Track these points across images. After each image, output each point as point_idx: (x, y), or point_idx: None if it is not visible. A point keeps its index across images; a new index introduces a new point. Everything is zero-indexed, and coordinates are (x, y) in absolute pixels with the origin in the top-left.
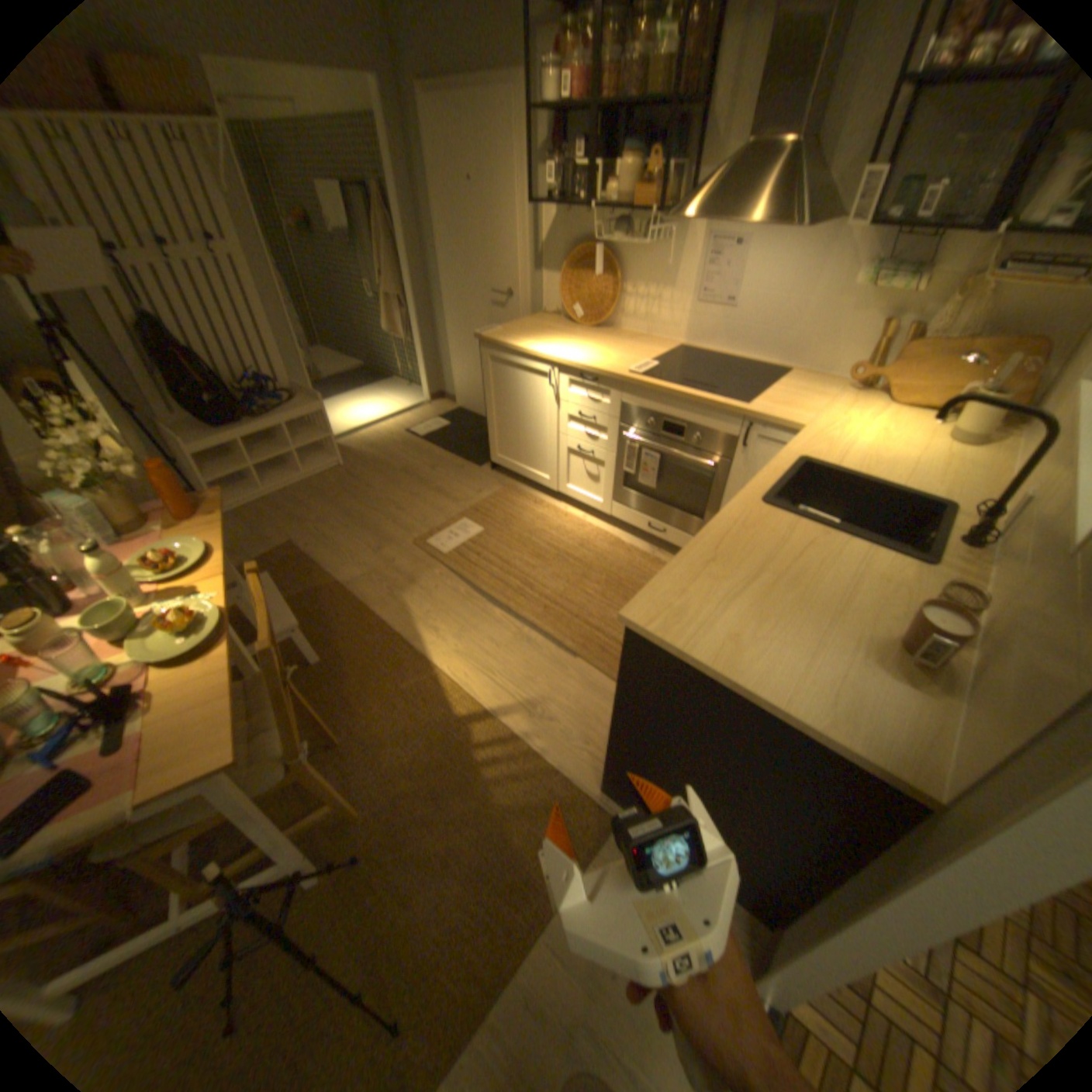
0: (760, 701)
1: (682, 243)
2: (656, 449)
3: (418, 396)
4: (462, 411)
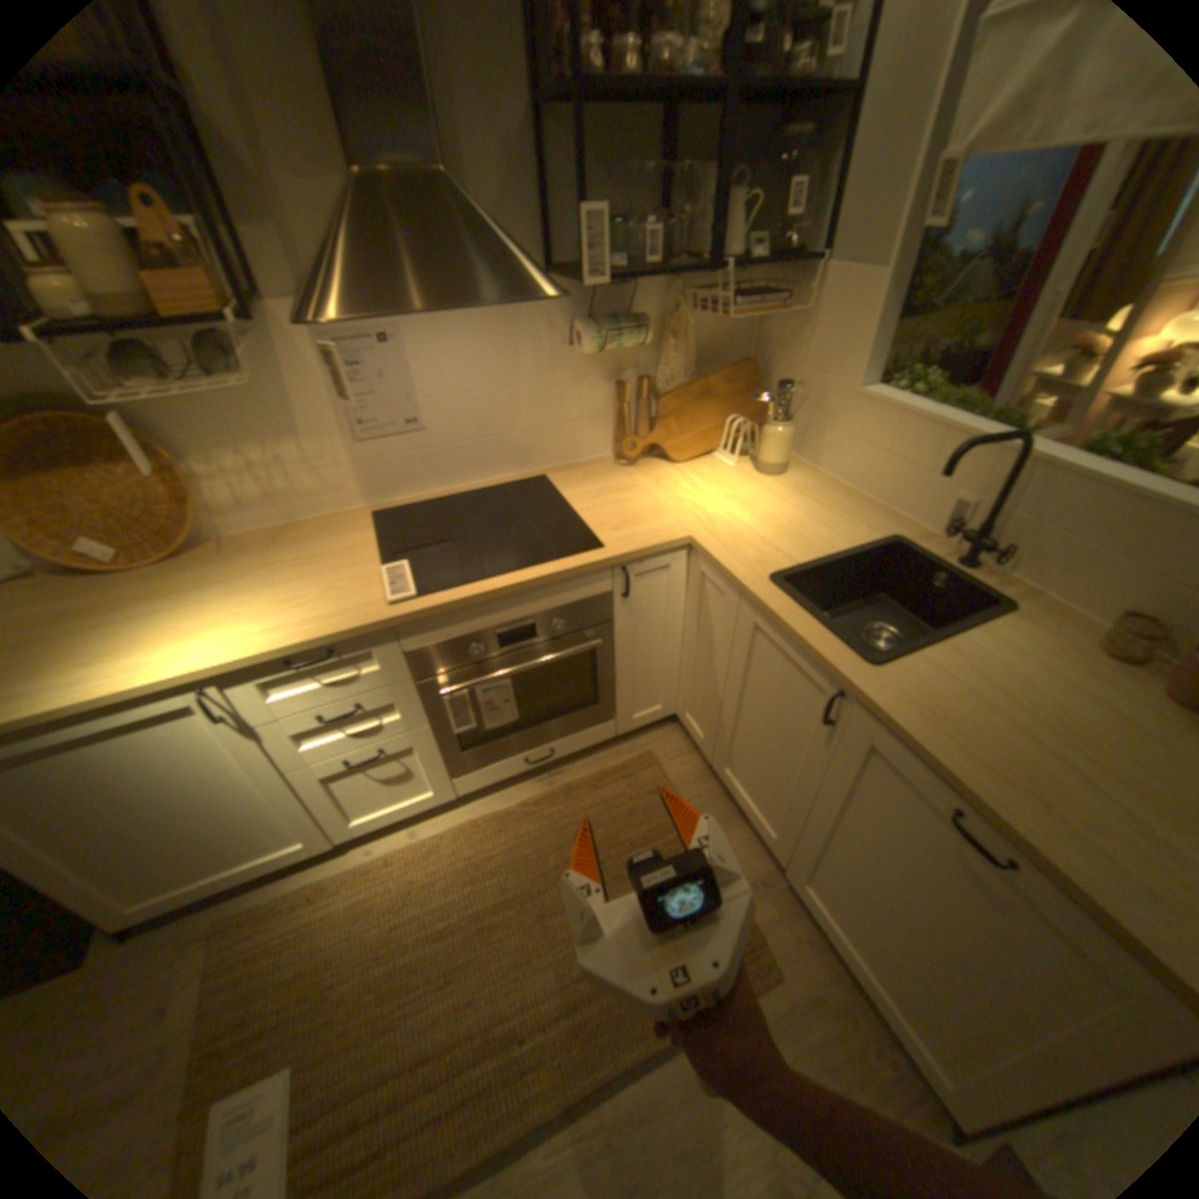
0: None
1: (271, 359)
2: (511, 673)
3: None
4: None
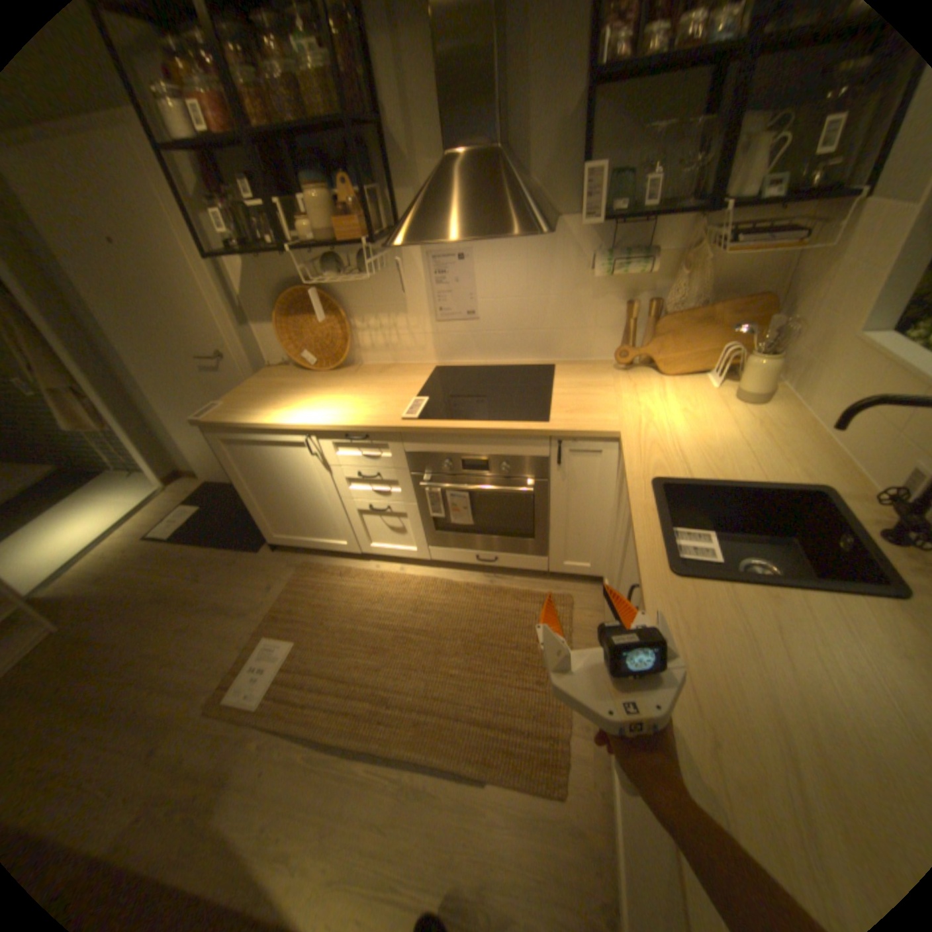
0: None
1: (401, 267)
2: (465, 489)
3: (145, 484)
4: (208, 485)
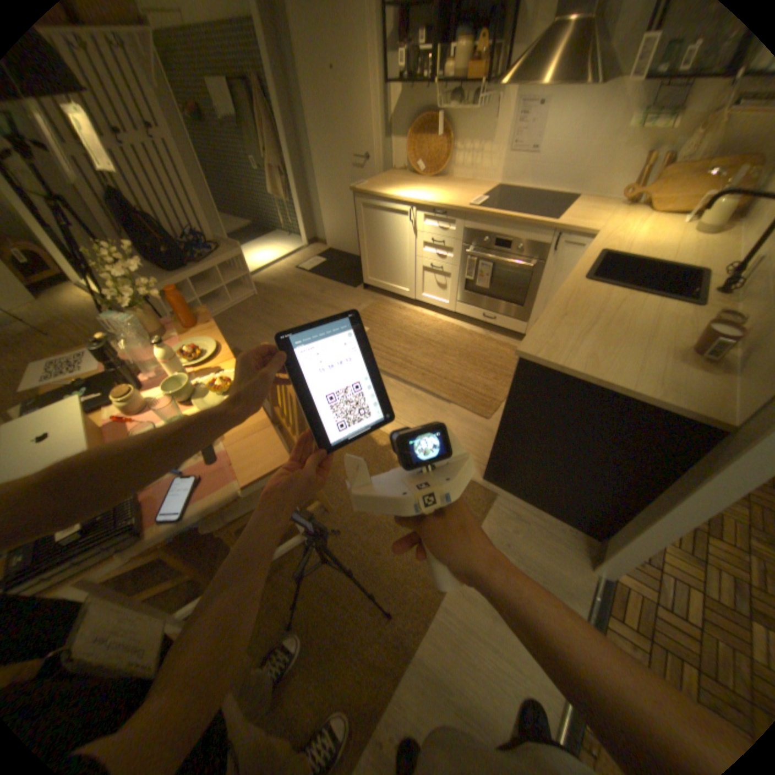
0: (616, 387)
1: (499, 106)
2: (491, 258)
3: (297, 242)
4: (331, 250)
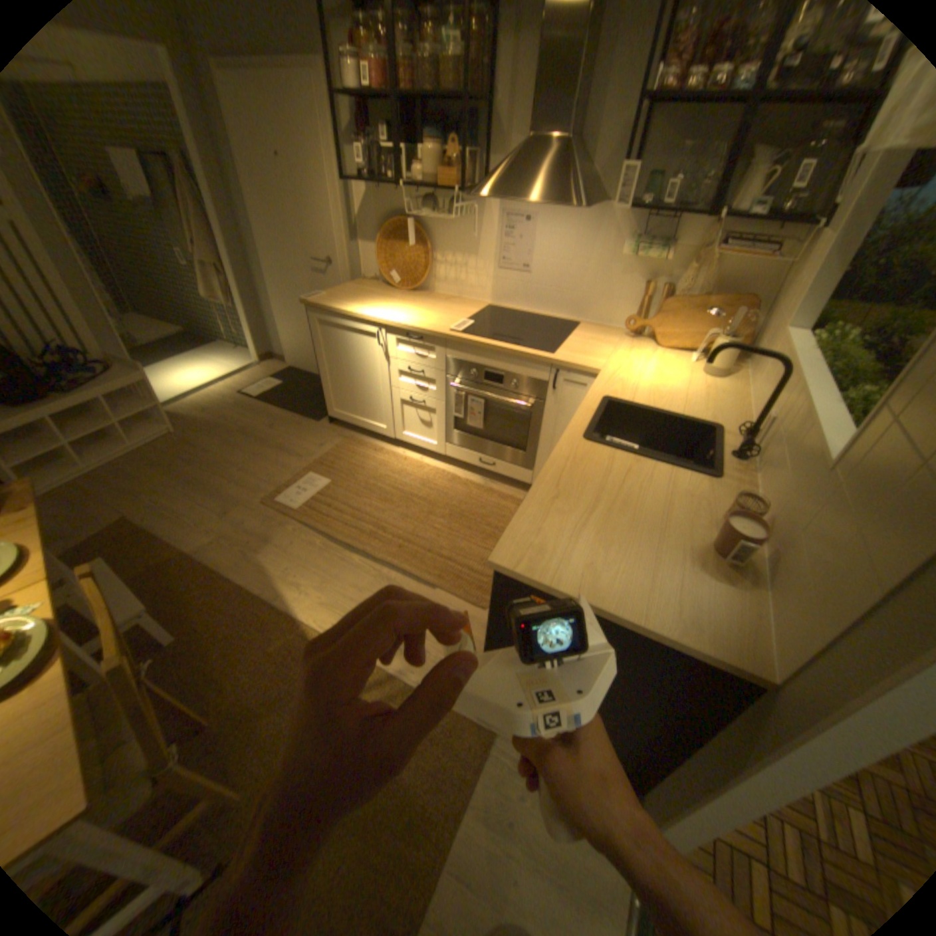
0: (623, 619)
1: (481, 218)
2: (481, 395)
3: (245, 357)
4: (292, 369)
